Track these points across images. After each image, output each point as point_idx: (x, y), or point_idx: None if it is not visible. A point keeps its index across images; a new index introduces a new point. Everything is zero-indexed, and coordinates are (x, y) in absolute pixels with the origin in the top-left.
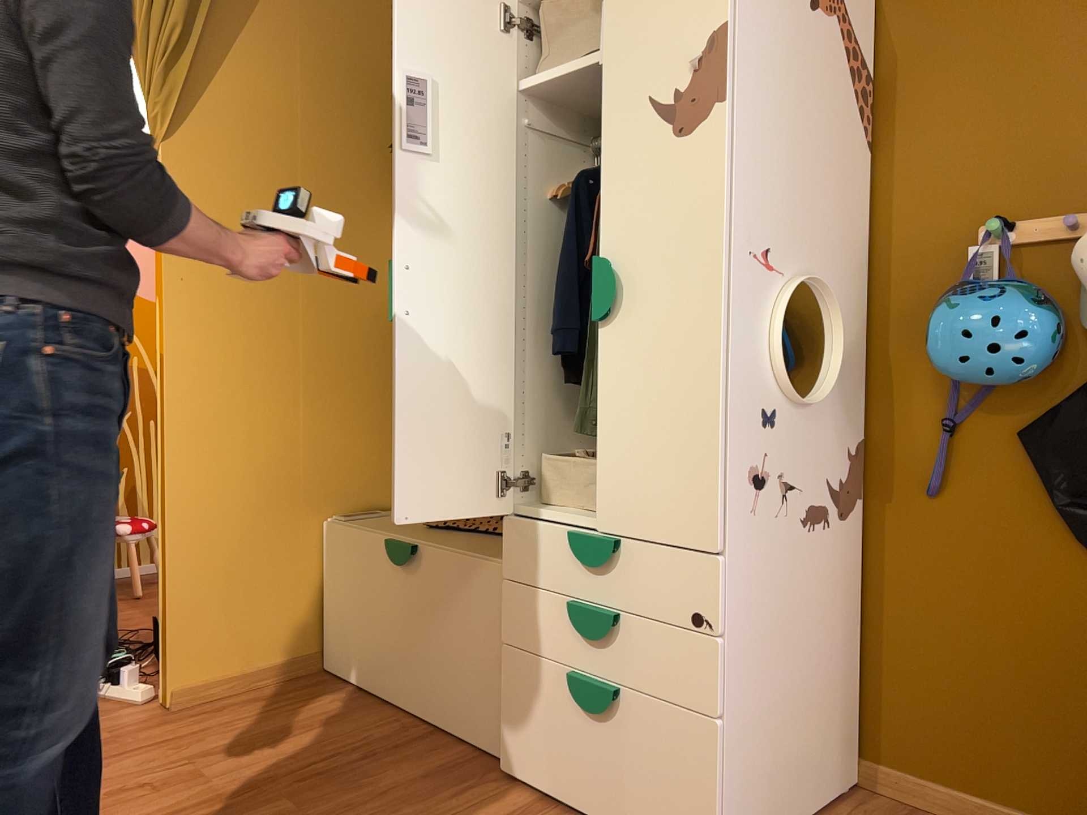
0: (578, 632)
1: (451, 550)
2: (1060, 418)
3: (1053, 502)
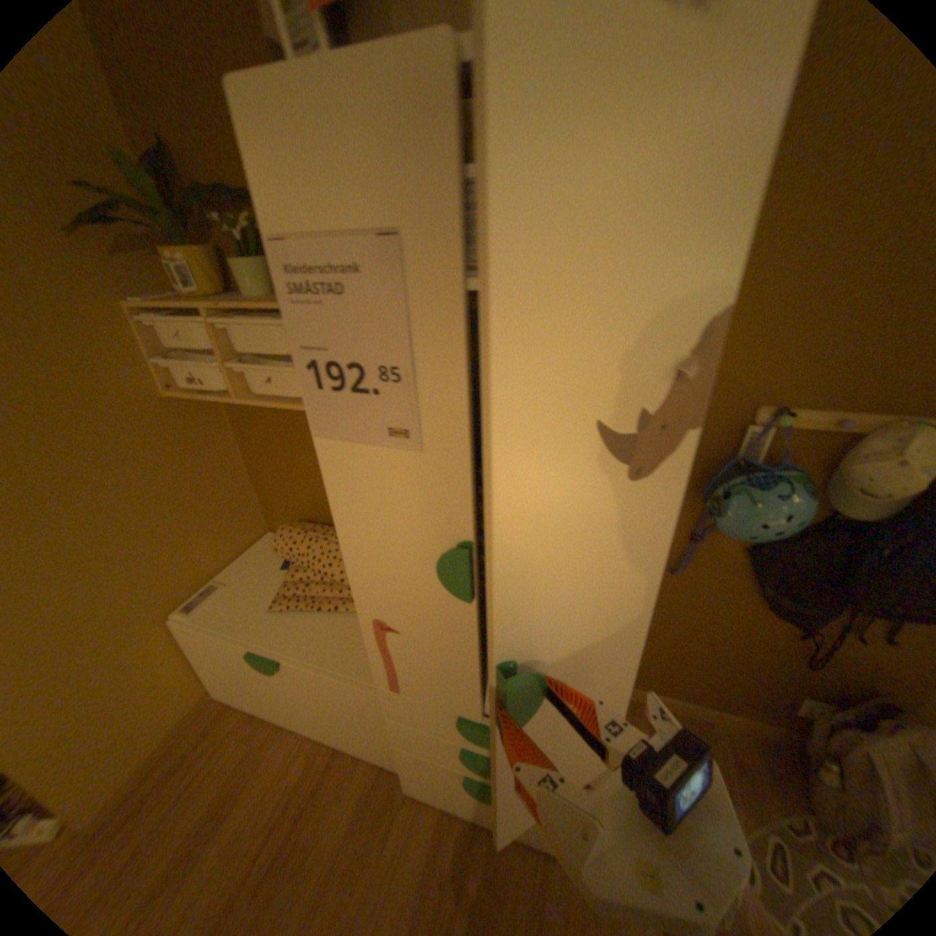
0: (471, 770)
1: (316, 666)
2: (789, 553)
3: (764, 593)
